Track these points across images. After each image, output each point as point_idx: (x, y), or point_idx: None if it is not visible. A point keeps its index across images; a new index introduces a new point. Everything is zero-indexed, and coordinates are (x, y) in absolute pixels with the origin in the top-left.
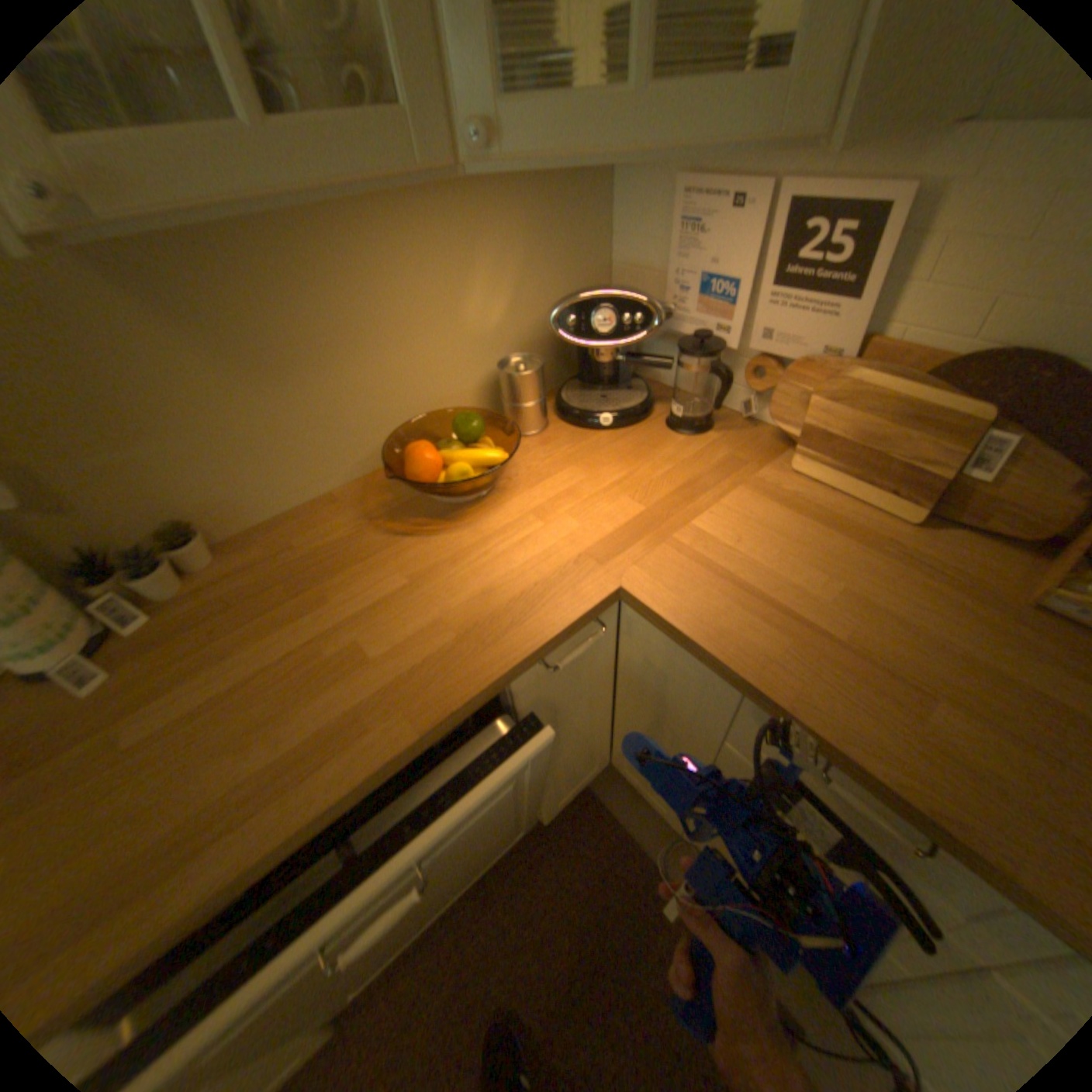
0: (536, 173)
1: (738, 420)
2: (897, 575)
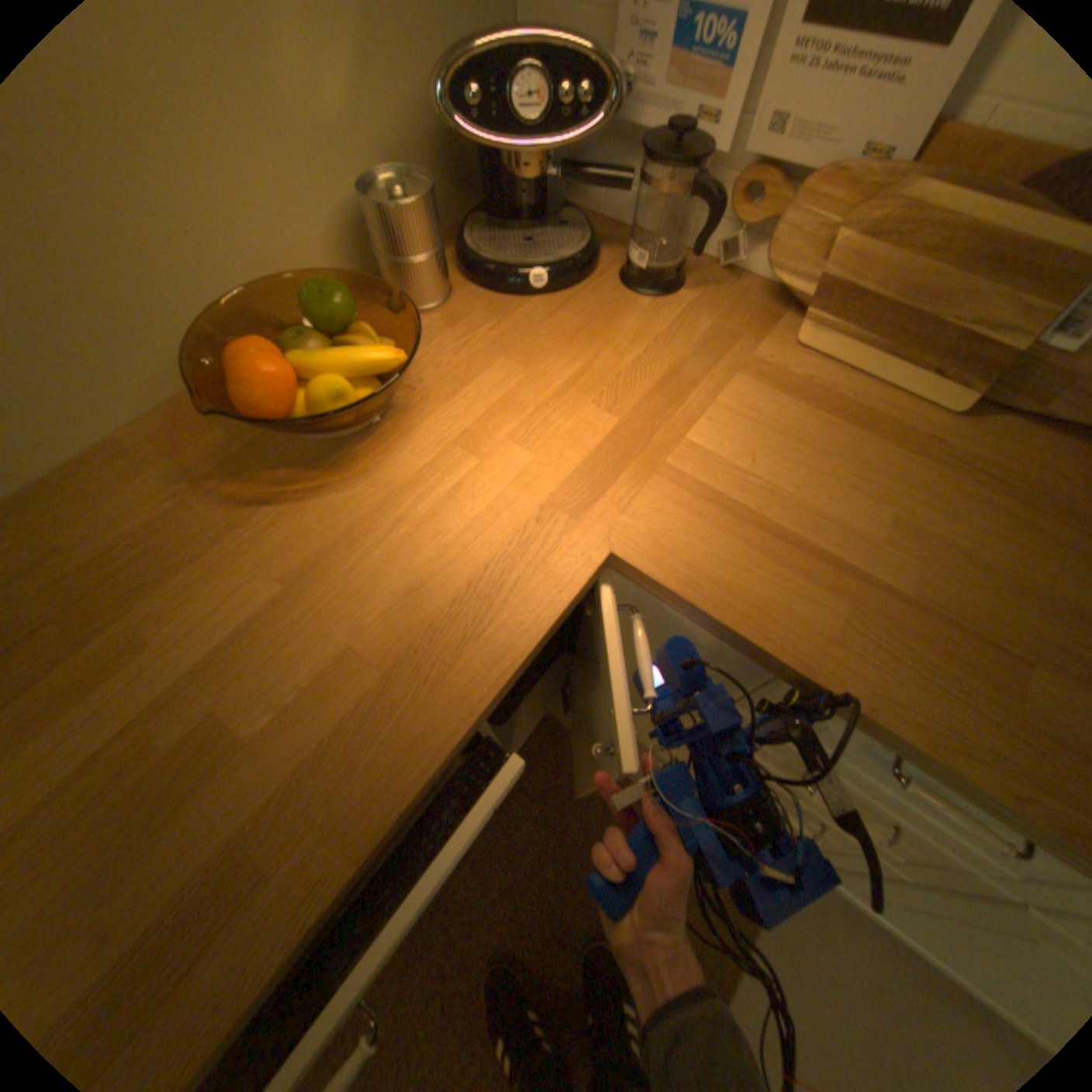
0: None
1: (714, 269)
2: (951, 487)
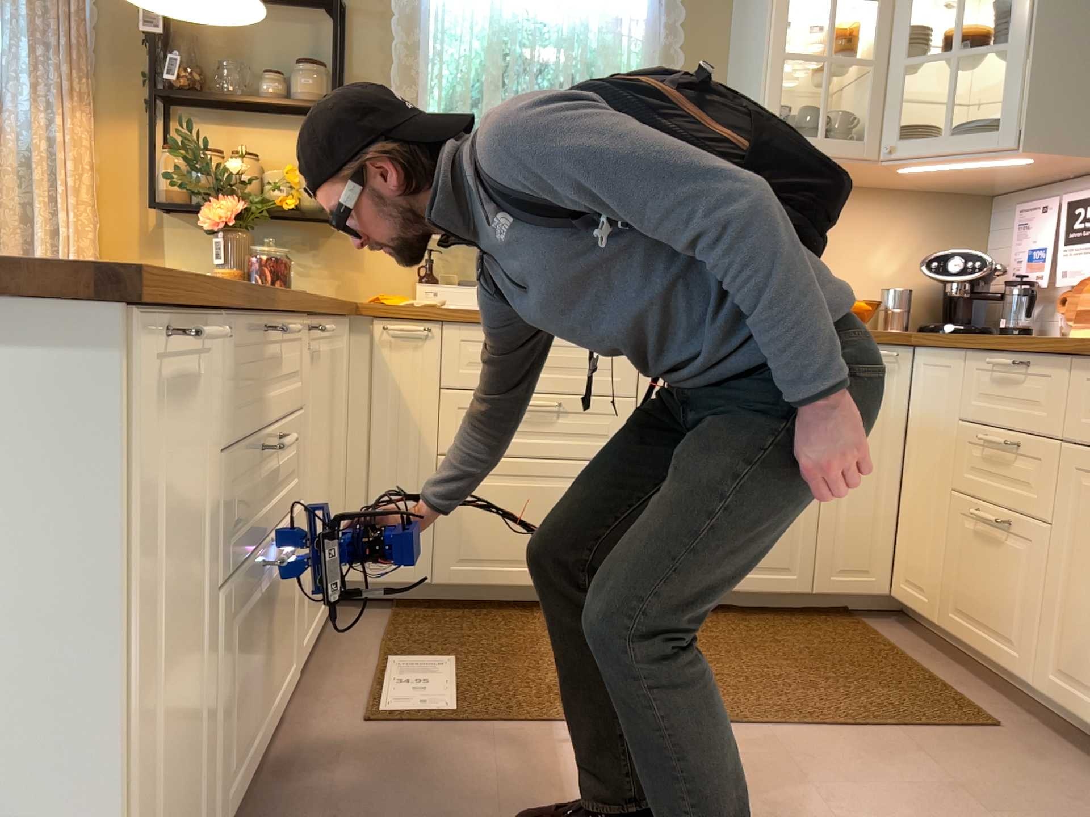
0: (932, 205)
1: None
2: None
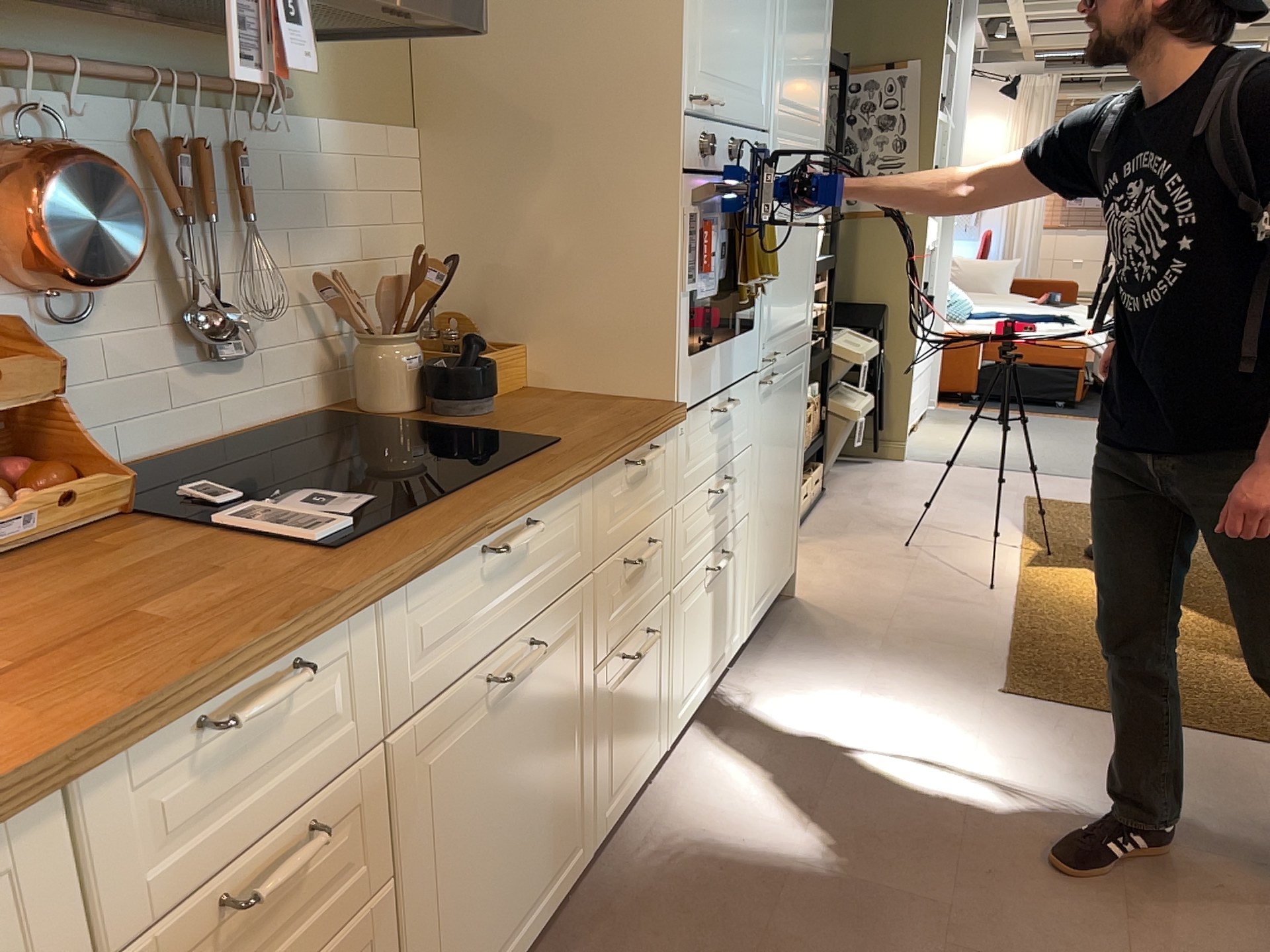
0: None
1: None
2: None
